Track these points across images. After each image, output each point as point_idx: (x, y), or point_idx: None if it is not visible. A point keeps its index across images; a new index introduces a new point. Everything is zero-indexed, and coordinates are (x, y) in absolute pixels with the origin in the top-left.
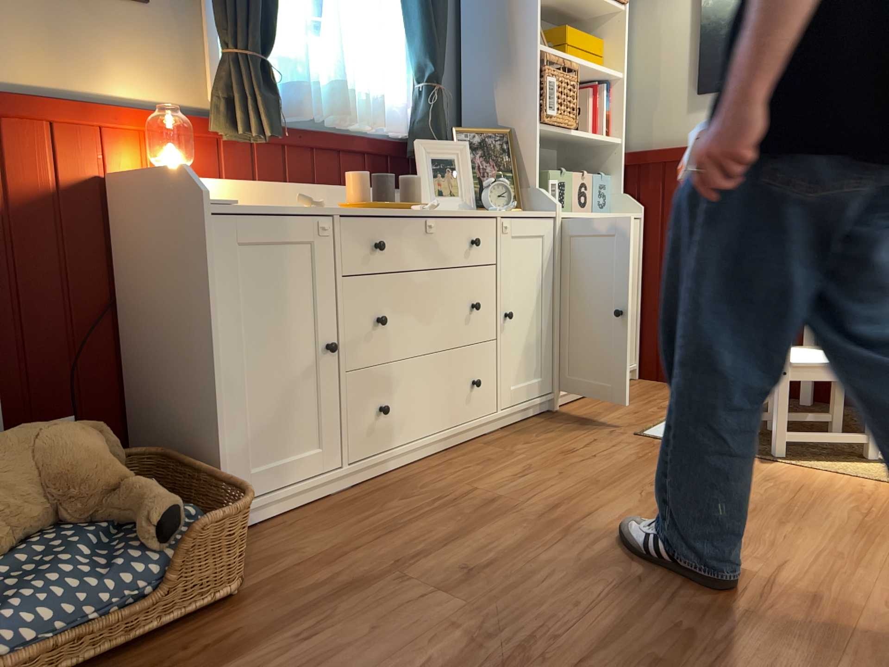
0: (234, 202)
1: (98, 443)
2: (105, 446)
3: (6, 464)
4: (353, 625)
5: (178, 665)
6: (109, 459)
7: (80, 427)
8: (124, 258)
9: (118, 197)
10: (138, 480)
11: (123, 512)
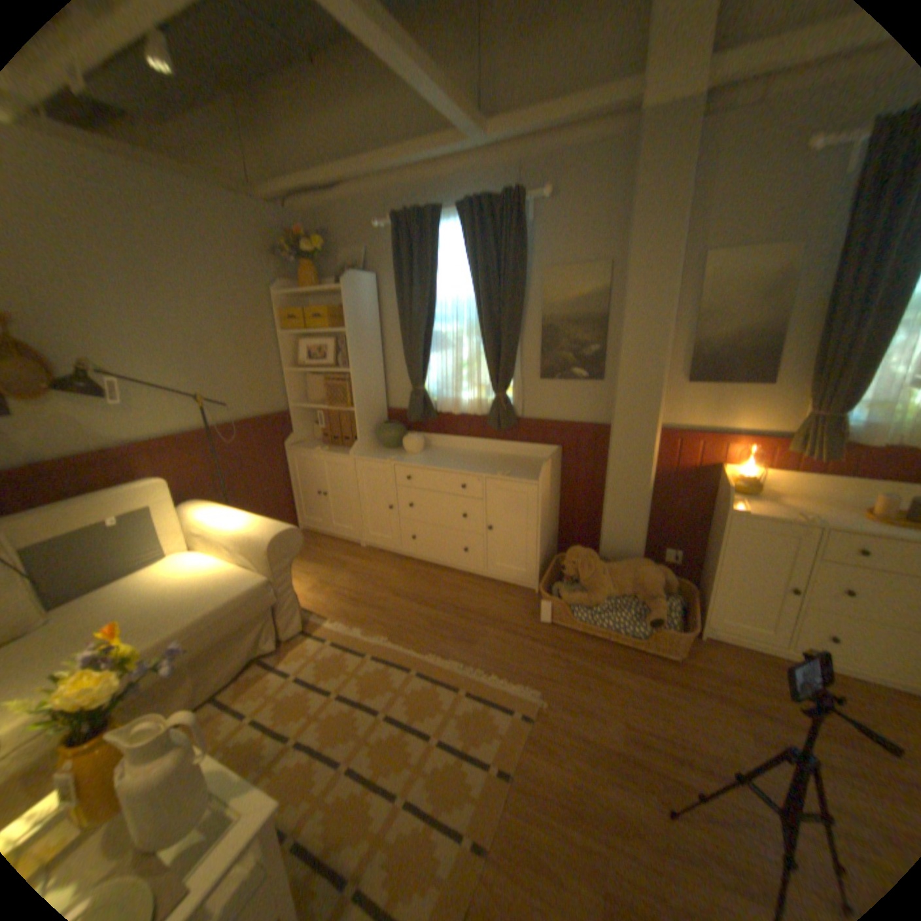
0: (751, 510)
1: (660, 578)
2: (664, 580)
3: (628, 571)
4: (703, 709)
5: (640, 666)
6: (663, 585)
7: (658, 568)
8: (718, 502)
9: (723, 476)
10: (663, 600)
11: (652, 608)
